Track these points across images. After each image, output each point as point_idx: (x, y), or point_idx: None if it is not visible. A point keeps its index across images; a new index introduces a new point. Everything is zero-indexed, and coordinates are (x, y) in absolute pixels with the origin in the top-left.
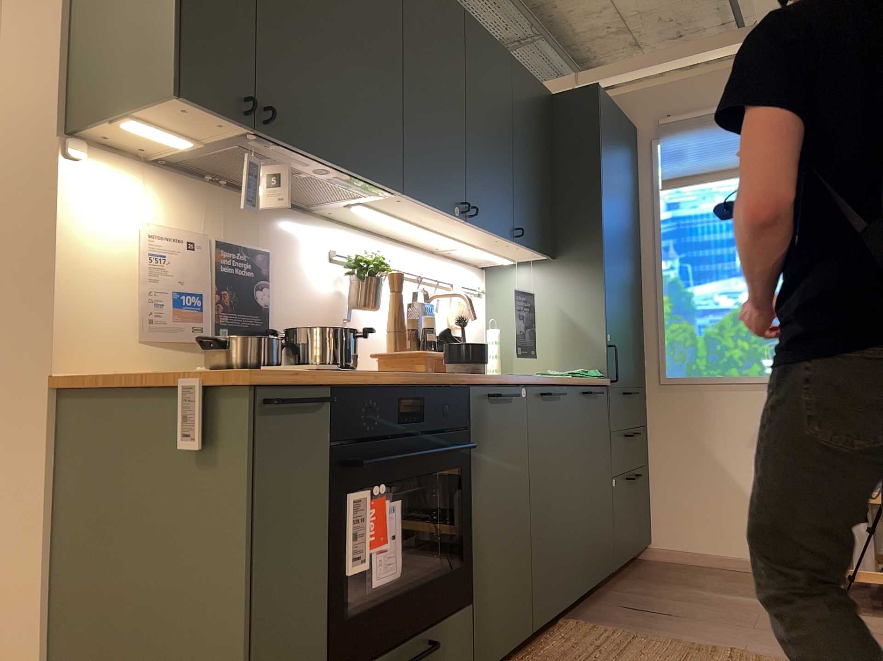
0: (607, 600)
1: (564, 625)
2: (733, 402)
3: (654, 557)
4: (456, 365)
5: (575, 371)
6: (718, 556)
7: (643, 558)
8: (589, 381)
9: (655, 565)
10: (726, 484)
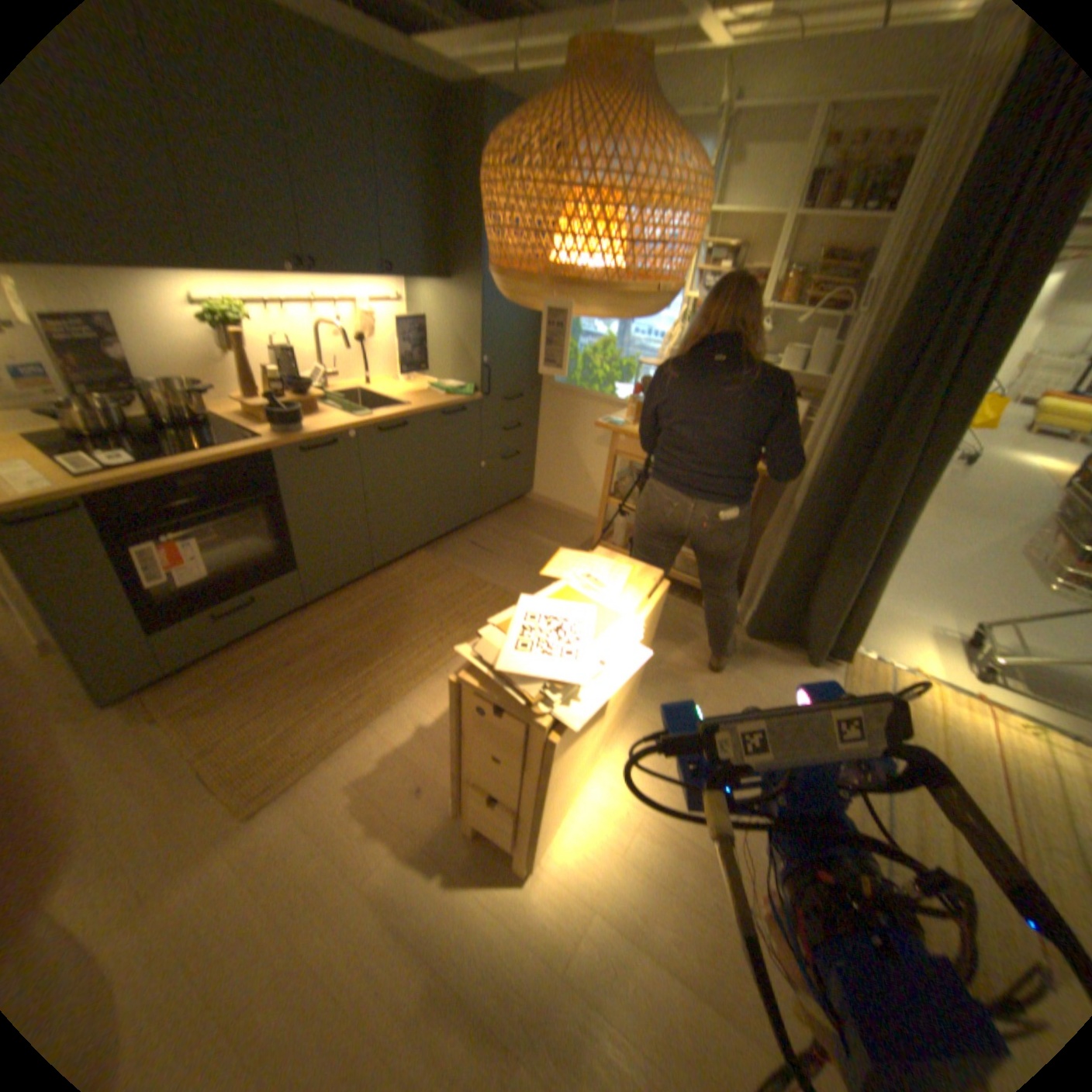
0: (465, 537)
1: (417, 557)
2: (591, 412)
3: (531, 501)
4: (268, 429)
5: (457, 386)
6: (565, 508)
7: (525, 500)
8: (452, 403)
9: (527, 507)
10: (577, 467)
